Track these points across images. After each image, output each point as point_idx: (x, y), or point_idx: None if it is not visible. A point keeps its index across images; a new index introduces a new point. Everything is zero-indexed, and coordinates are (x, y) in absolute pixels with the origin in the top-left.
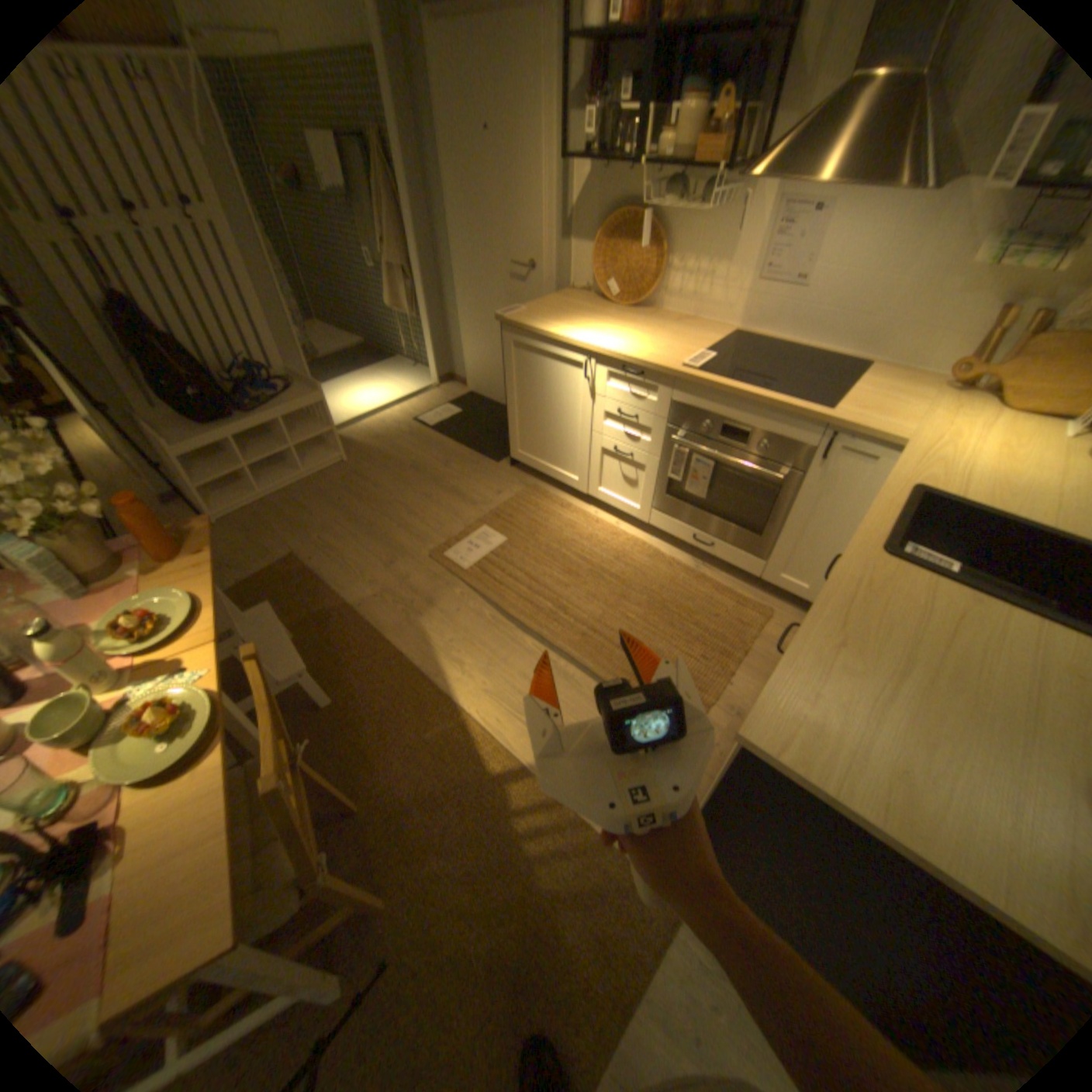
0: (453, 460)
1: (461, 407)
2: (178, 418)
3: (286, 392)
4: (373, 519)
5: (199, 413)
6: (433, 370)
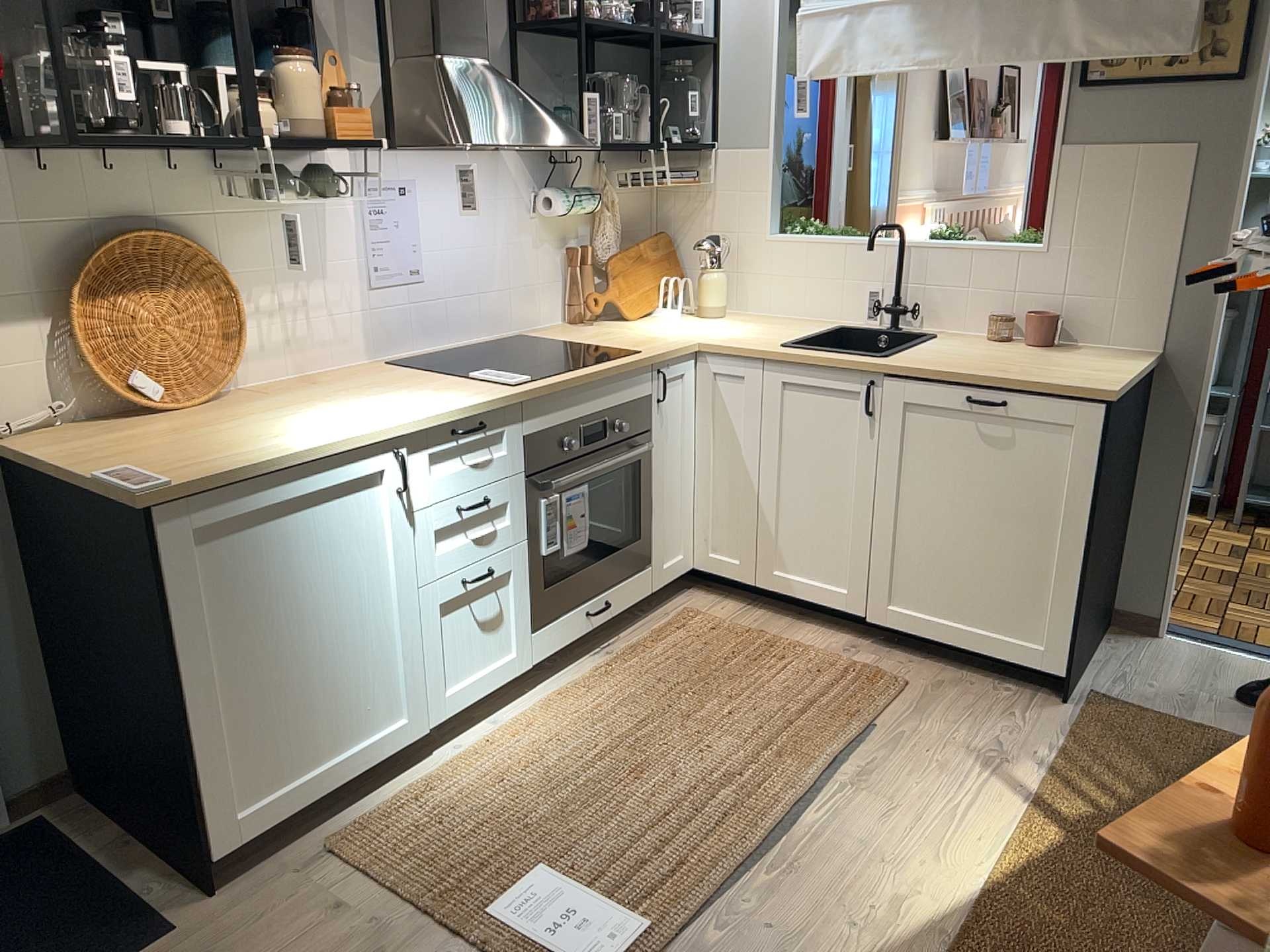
0: None
1: None
2: None
3: None
4: None
5: None
6: None
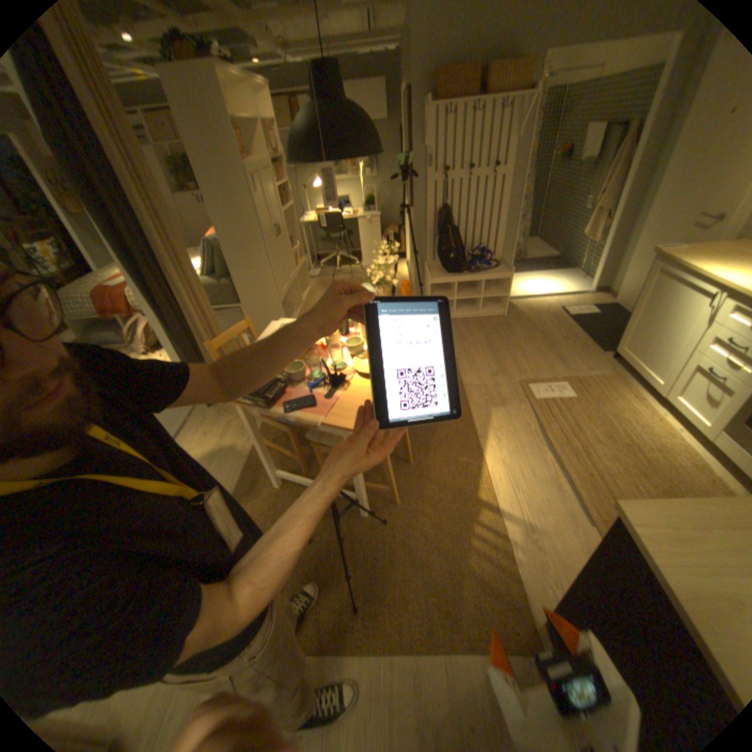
0: (571, 339)
1: (601, 310)
2: (440, 268)
3: (494, 269)
4: (500, 350)
5: (449, 268)
6: (596, 283)
